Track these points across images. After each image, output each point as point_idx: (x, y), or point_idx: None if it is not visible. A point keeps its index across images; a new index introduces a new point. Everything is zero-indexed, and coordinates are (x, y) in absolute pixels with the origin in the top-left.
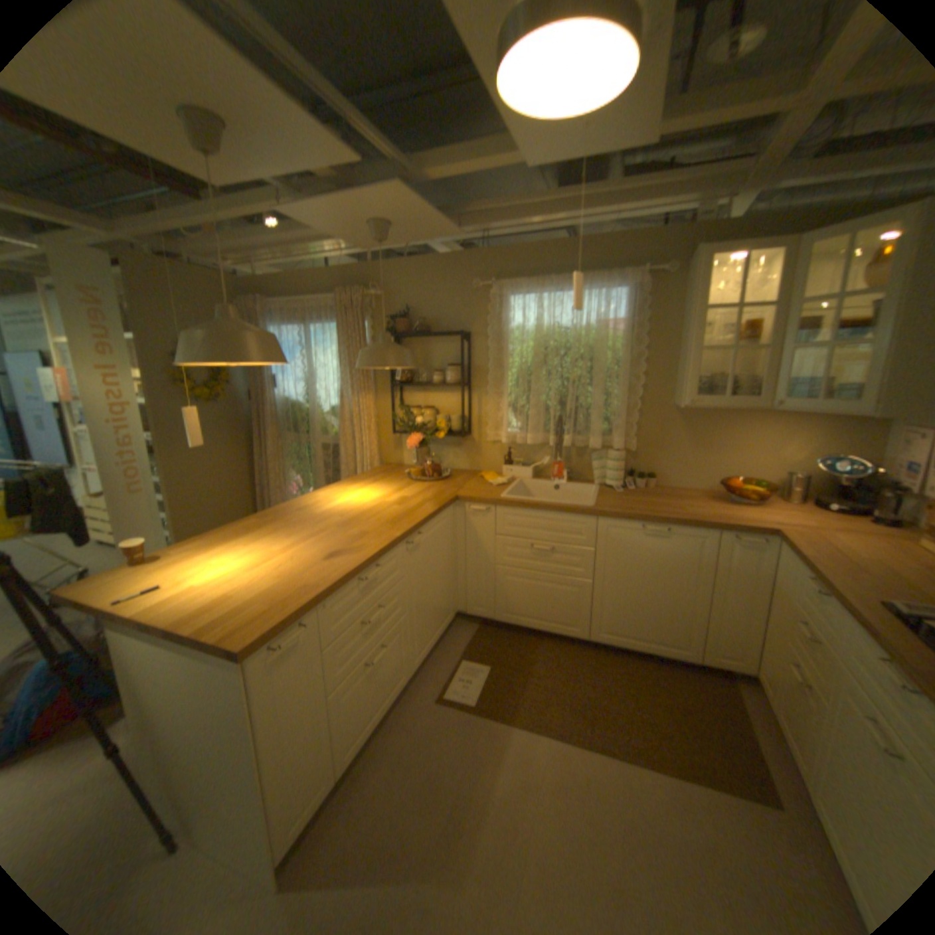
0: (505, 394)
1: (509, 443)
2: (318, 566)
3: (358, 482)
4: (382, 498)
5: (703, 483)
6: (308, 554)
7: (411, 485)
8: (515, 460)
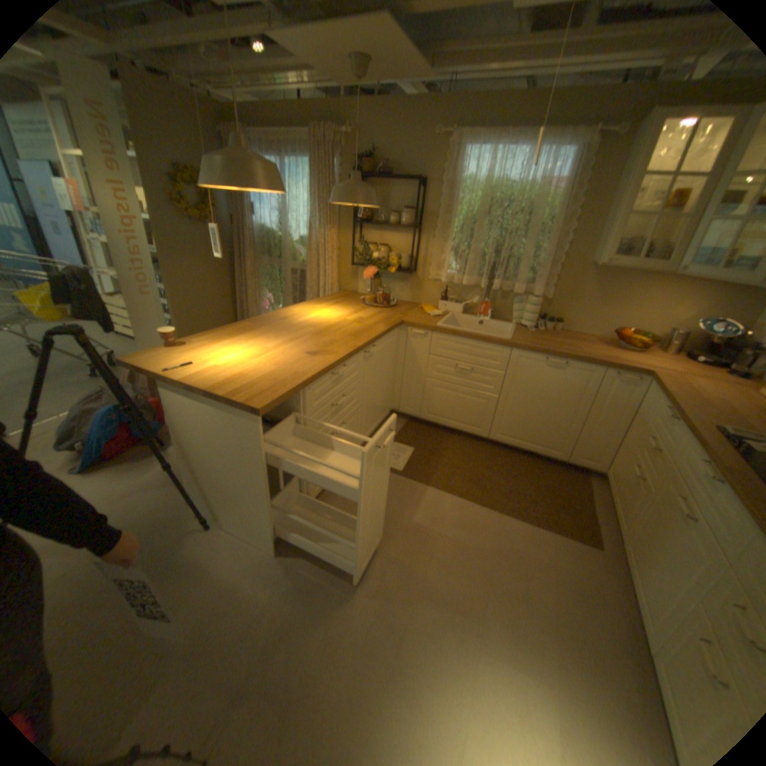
0: (450, 239)
1: (446, 283)
2: (303, 360)
3: (322, 302)
4: (343, 317)
5: (600, 331)
6: (293, 351)
7: (365, 309)
8: (450, 297)
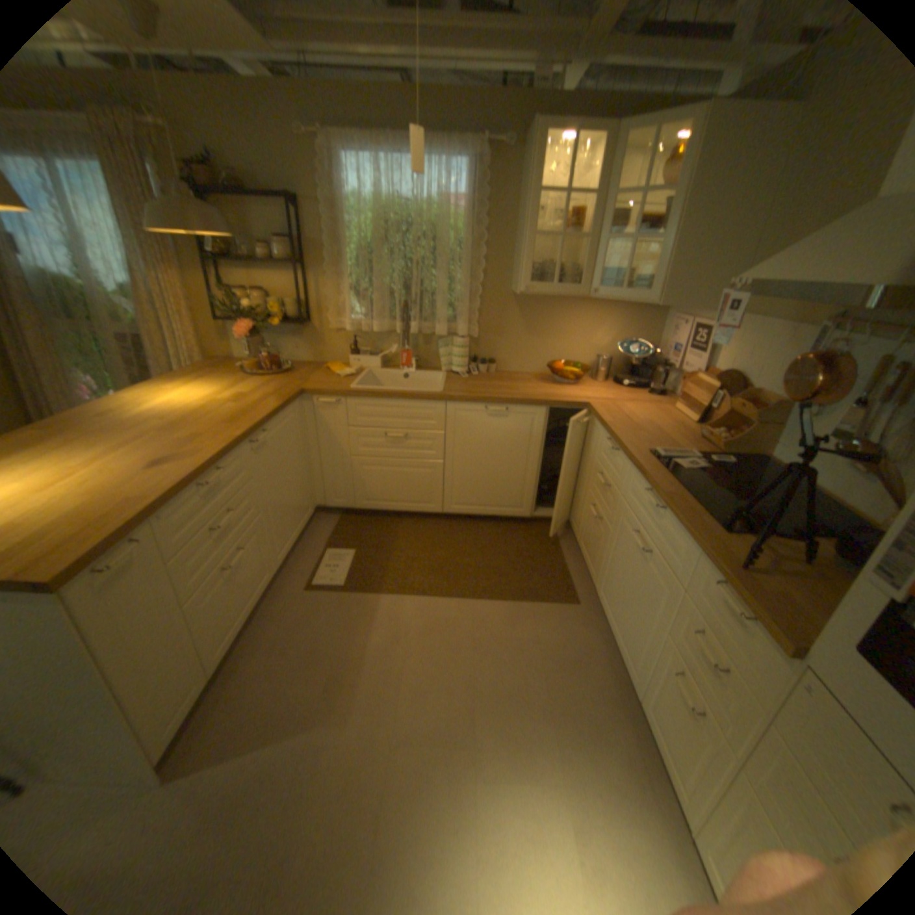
0: (345, 274)
1: (354, 331)
2: (140, 475)
3: (176, 378)
4: (212, 395)
5: (533, 367)
6: (122, 463)
7: (246, 380)
8: (363, 349)
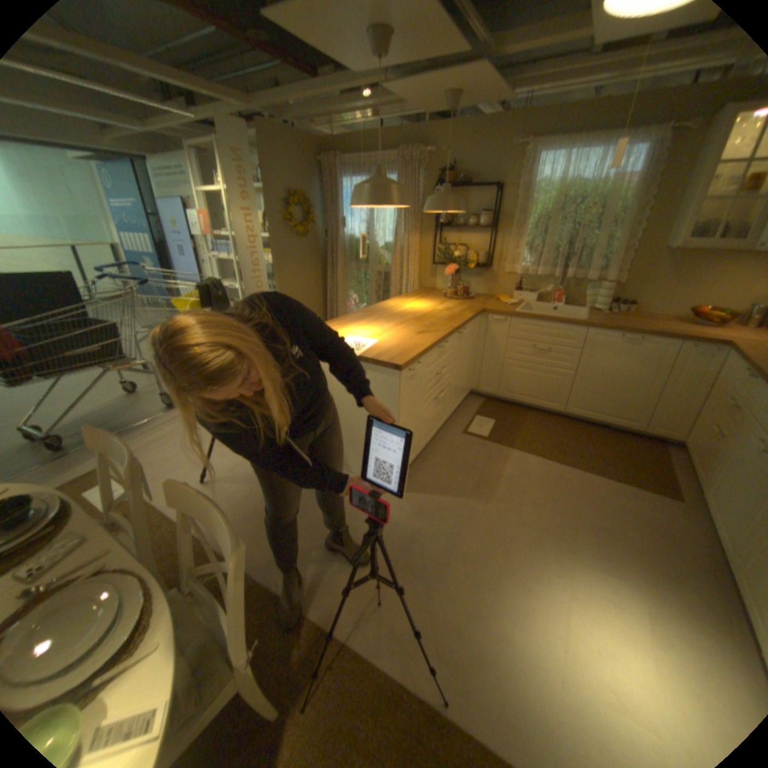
0: (525, 235)
1: (520, 275)
2: (416, 337)
3: (409, 297)
4: (432, 307)
5: (674, 311)
6: (405, 331)
7: (448, 301)
8: (524, 288)
